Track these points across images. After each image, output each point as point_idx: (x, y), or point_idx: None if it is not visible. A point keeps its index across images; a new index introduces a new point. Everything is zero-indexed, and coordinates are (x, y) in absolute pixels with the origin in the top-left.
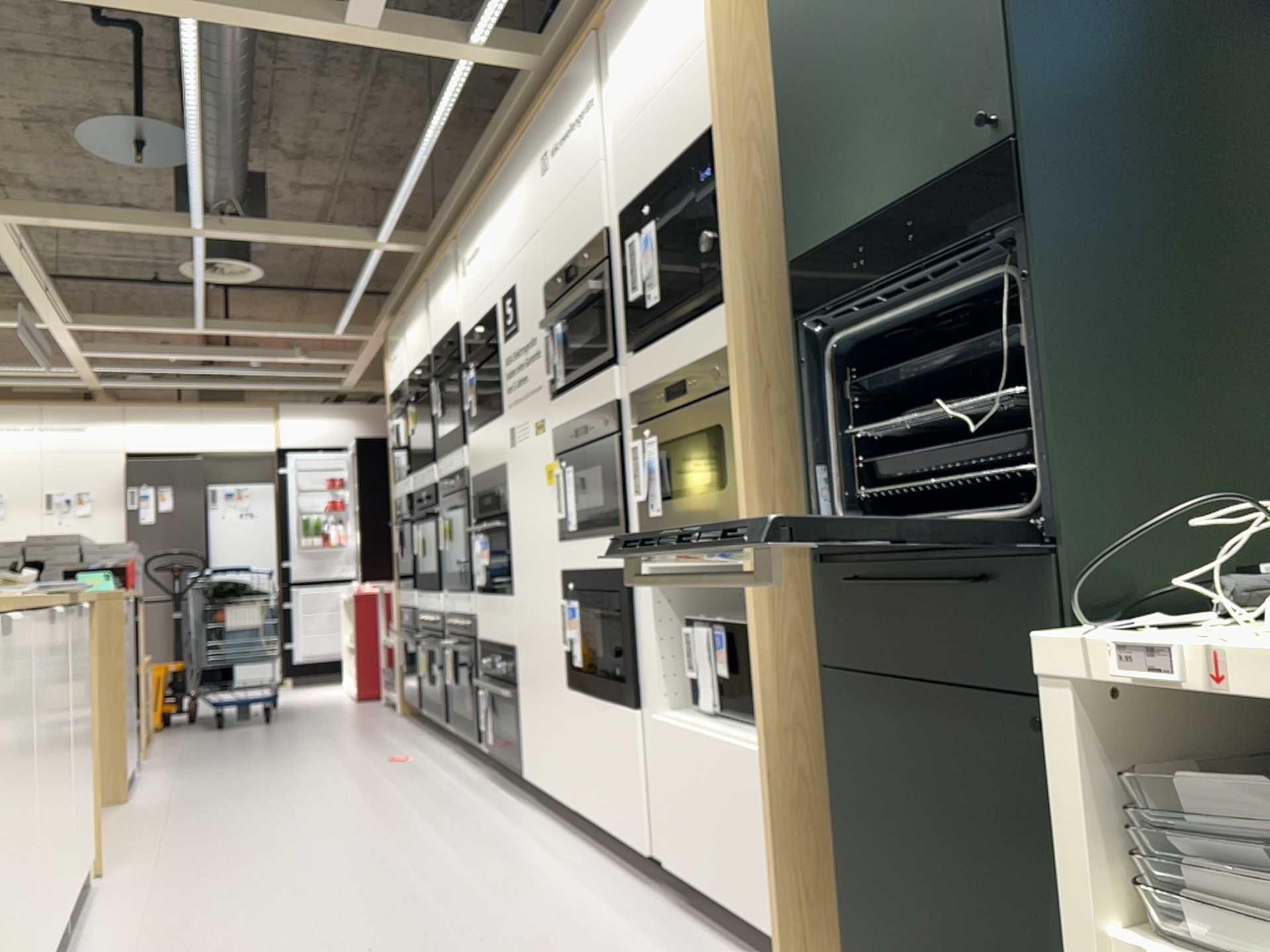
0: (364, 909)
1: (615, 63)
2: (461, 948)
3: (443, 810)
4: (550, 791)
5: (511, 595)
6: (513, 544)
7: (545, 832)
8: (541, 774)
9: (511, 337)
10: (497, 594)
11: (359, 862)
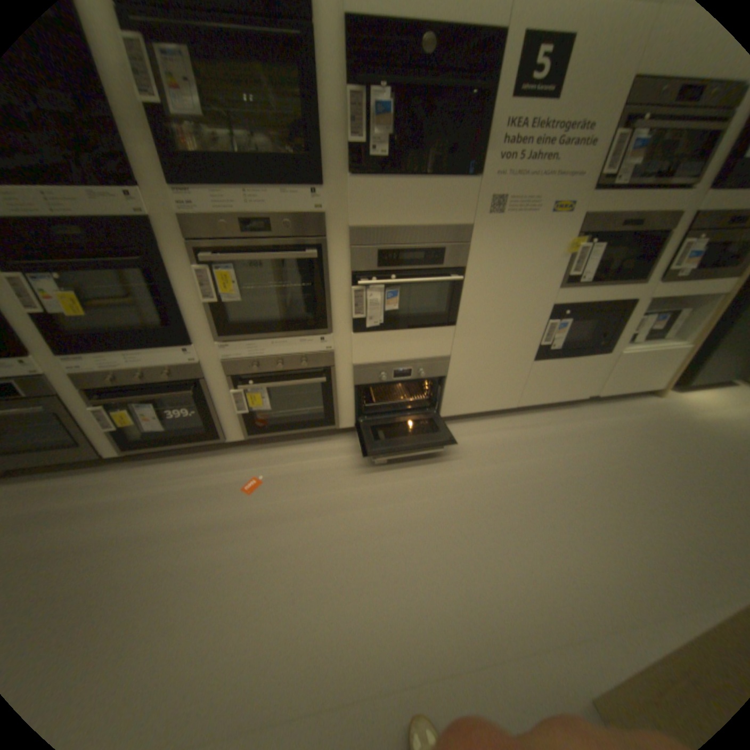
0: (618, 496)
1: None
2: (653, 462)
3: (434, 462)
4: (483, 410)
5: (450, 325)
6: (469, 291)
7: (496, 425)
8: (472, 407)
9: (536, 97)
10: (415, 328)
11: (542, 501)
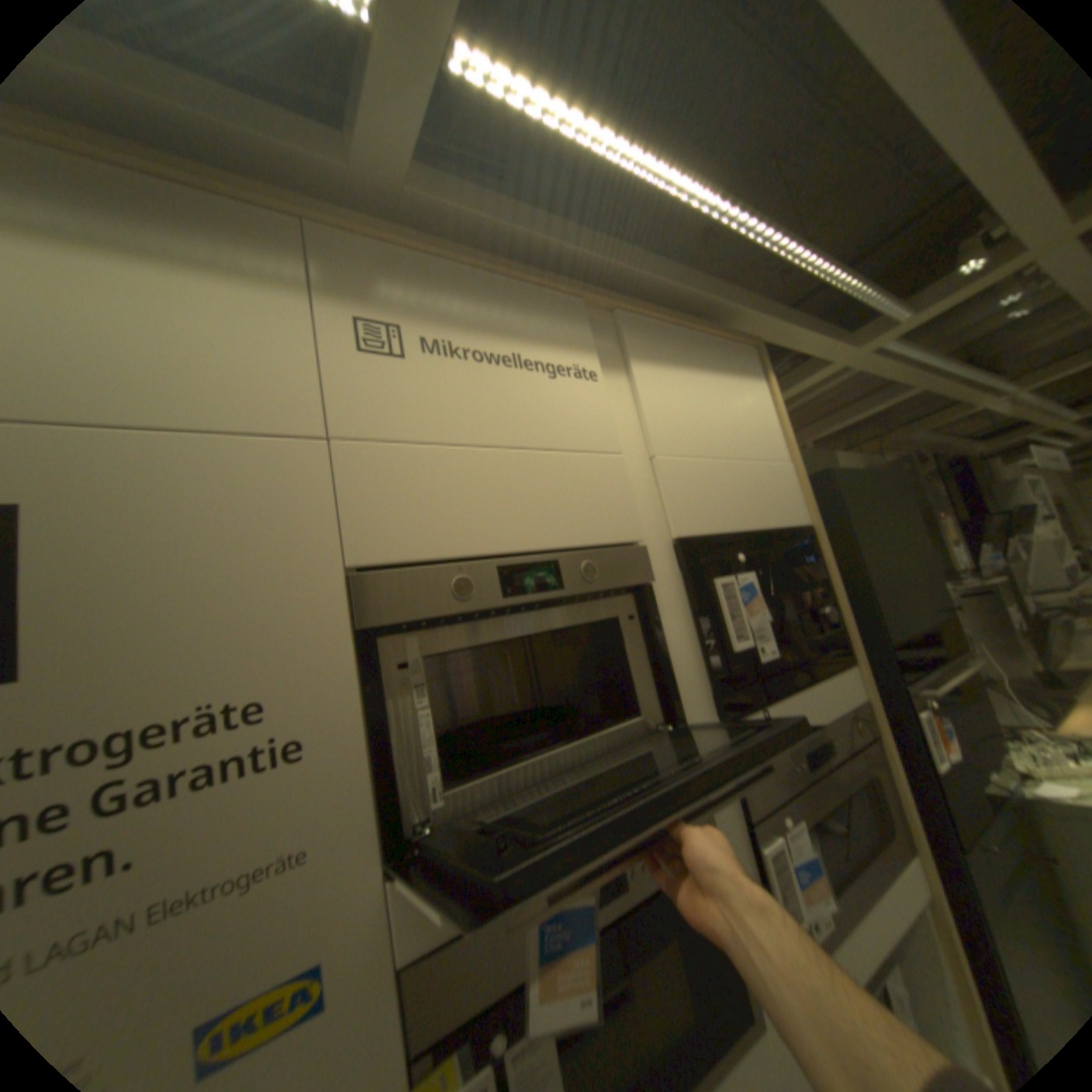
0: None
1: (645, 373)
2: None
3: None
4: None
5: None
6: None
7: None
8: None
9: None
10: None
11: None
